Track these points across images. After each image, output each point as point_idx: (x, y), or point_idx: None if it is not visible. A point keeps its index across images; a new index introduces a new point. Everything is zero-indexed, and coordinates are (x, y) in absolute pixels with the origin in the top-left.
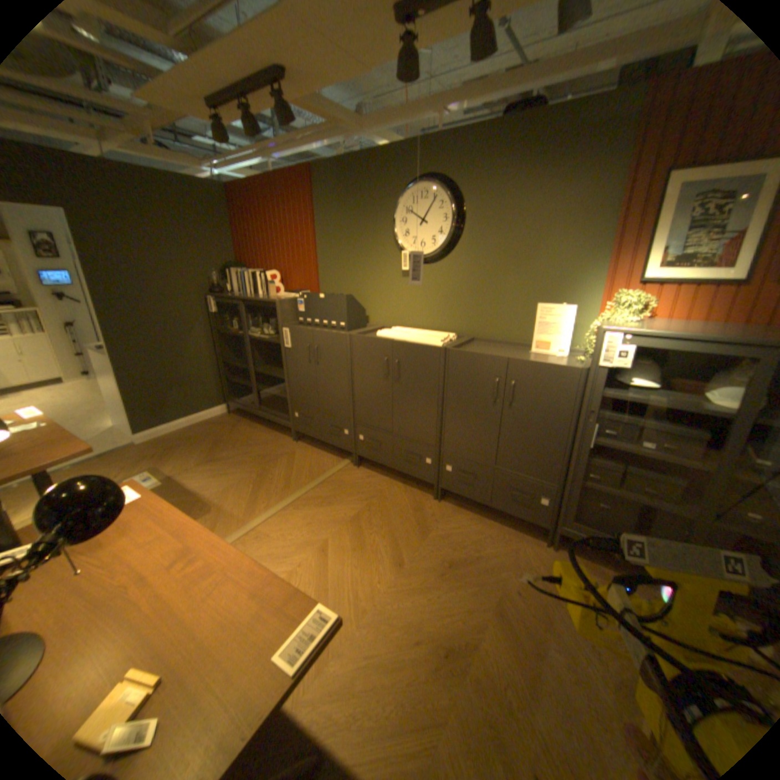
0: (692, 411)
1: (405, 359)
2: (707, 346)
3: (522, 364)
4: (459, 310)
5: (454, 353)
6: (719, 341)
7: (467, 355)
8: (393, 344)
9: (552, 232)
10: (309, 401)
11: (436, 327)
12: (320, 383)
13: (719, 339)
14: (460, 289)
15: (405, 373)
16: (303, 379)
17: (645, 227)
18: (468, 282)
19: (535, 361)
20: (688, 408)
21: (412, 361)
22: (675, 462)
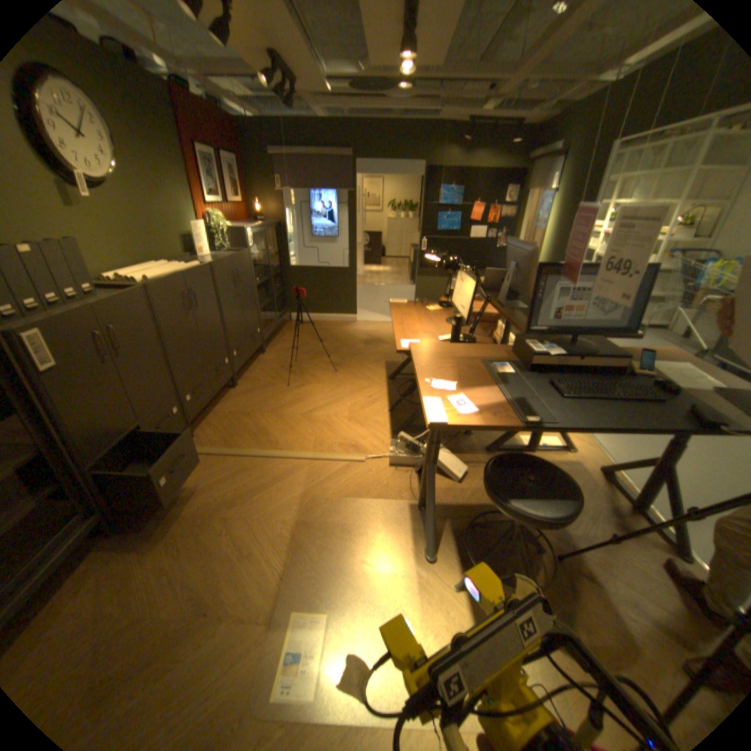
0: (261, 257)
1: (195, 285)
2: (260, 229)
3: (236, 256)
4: (136, 238)
5: (215, 264)
6: (262, 226)
7: (220, 262)
8: (184, 274)
9: (164, 168)
10: (120, 425)
11: (125, 263)
12: (128, 381)
13: (261, 225)
14: (130, 216)
15: (198, 298)
16: (100, 400)
17: (196, 172)
18: (133, 209)
19: (237, 253)
20: (260, 256)
21: (199, 283)
22: (264, 281)
